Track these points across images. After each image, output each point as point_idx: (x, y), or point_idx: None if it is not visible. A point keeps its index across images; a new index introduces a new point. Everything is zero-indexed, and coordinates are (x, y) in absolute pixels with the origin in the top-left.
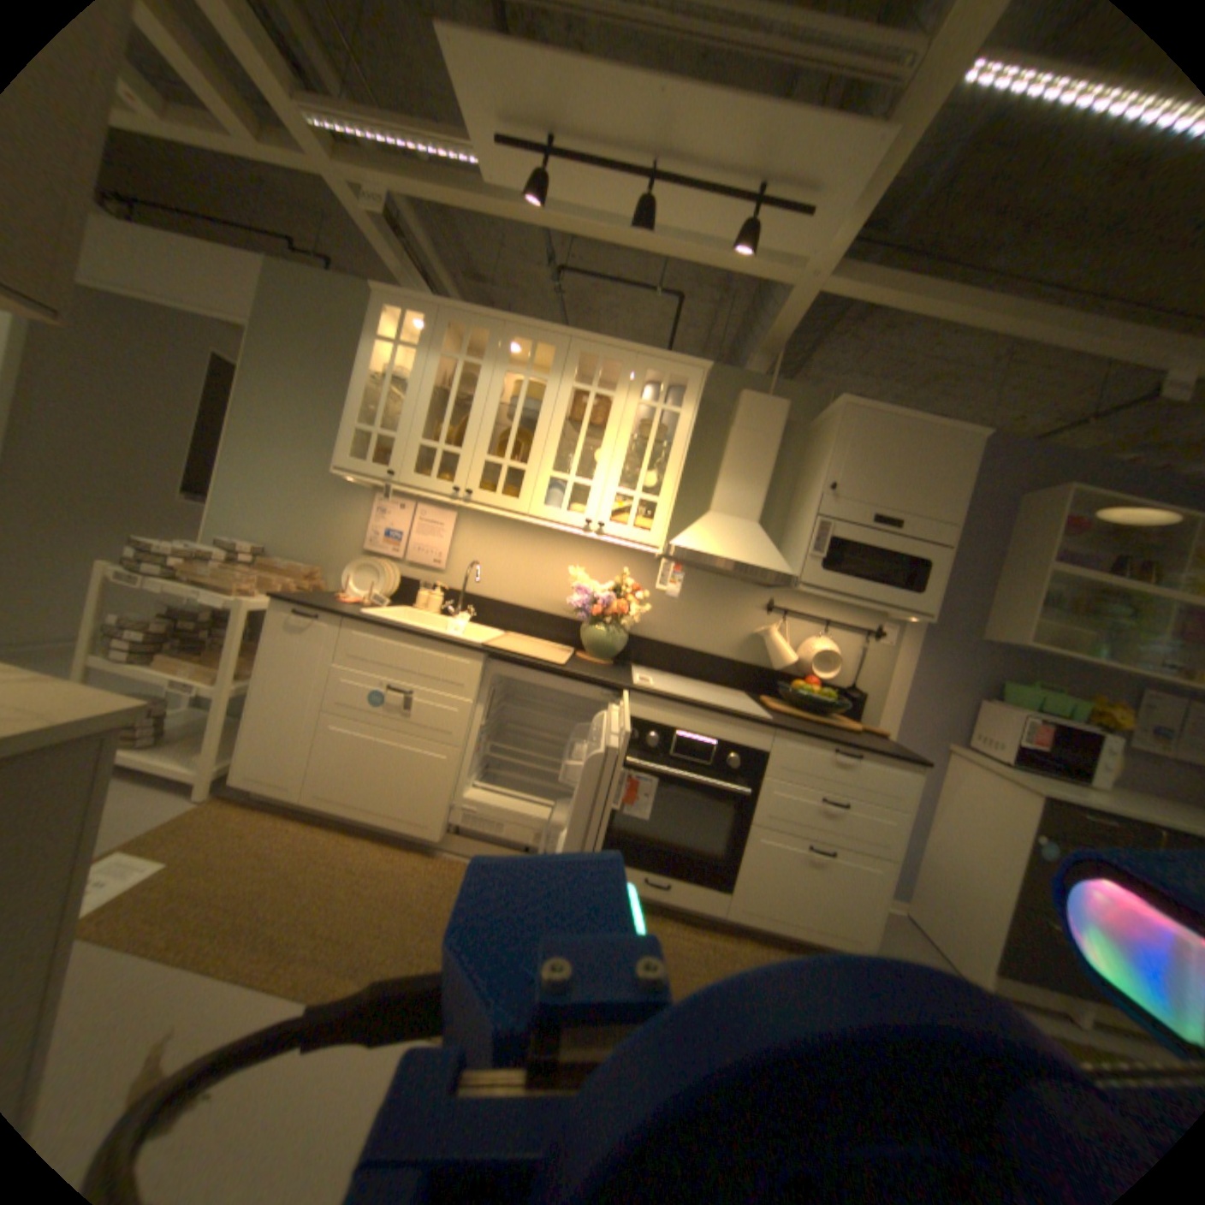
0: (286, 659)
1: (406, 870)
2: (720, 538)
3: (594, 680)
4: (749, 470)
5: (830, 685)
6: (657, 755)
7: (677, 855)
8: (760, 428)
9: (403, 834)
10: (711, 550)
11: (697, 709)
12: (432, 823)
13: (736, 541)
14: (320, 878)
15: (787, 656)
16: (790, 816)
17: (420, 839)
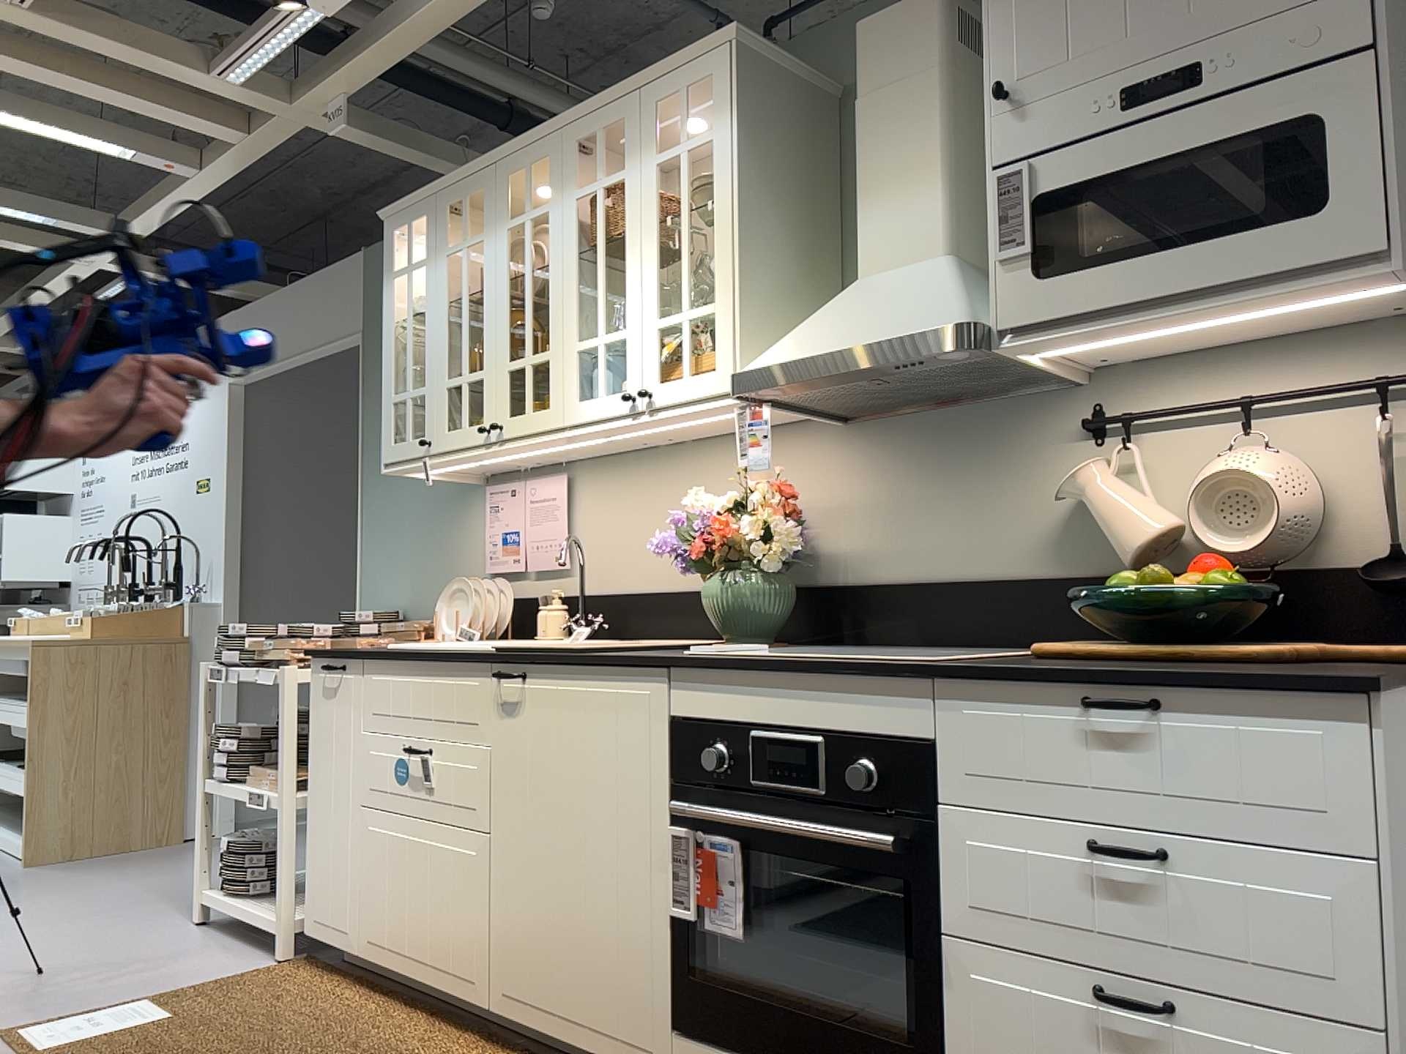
0: (329, 735)
1: (440, 1052)
2: (844, 317)
3: (615, 660)
4: (902, 160)
5: (1327, 566)
6: (737, 790)
7: (819, 1022)
8: (899, 72)
9: (453, 996)
10: (811, 346)
11: (774, 670)
12: (478, 973)
13: (873, 310)
14: (315, 1047)
15: (1136, 519)
16: (1025, 899)
17: (471, 1003)
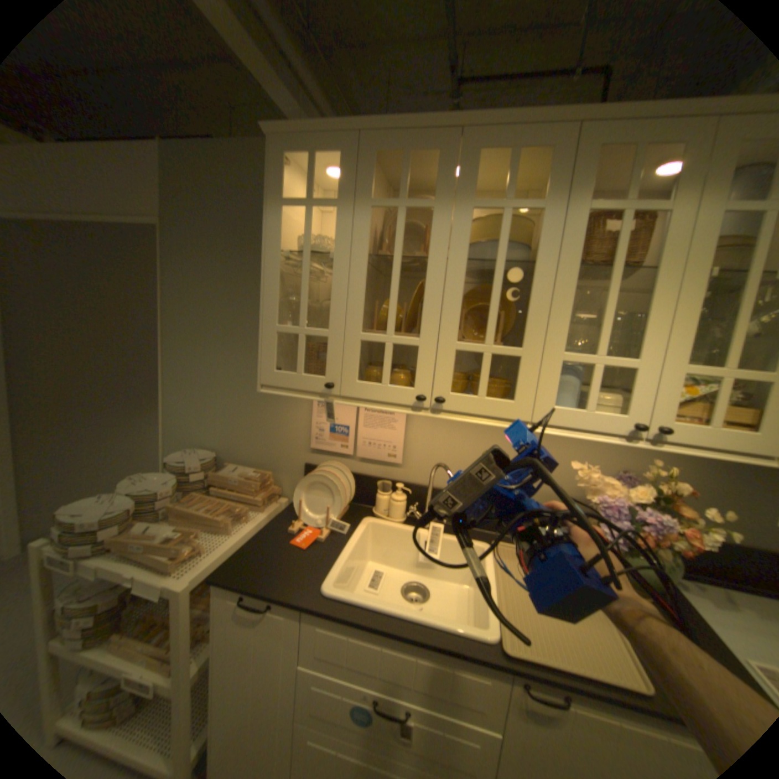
0: (245, 657)
1: None
2: None
3: None
4: None
5: None
6: None
7: None
8: None
9: None
10: None
11: None
12: None
13: None
14: None
15: None
16: None
17: None
